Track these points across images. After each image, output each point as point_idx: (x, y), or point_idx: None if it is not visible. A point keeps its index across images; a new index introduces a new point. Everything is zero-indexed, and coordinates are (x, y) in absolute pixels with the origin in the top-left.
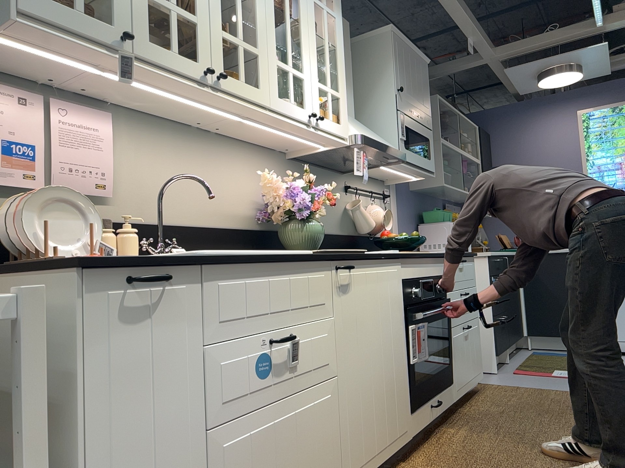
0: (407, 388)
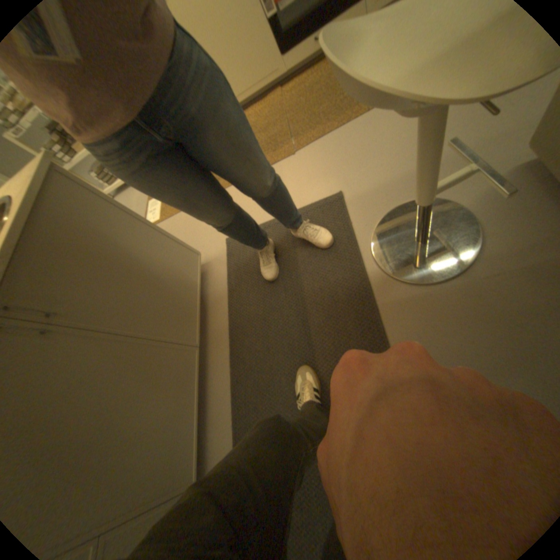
0: (268, 37)
